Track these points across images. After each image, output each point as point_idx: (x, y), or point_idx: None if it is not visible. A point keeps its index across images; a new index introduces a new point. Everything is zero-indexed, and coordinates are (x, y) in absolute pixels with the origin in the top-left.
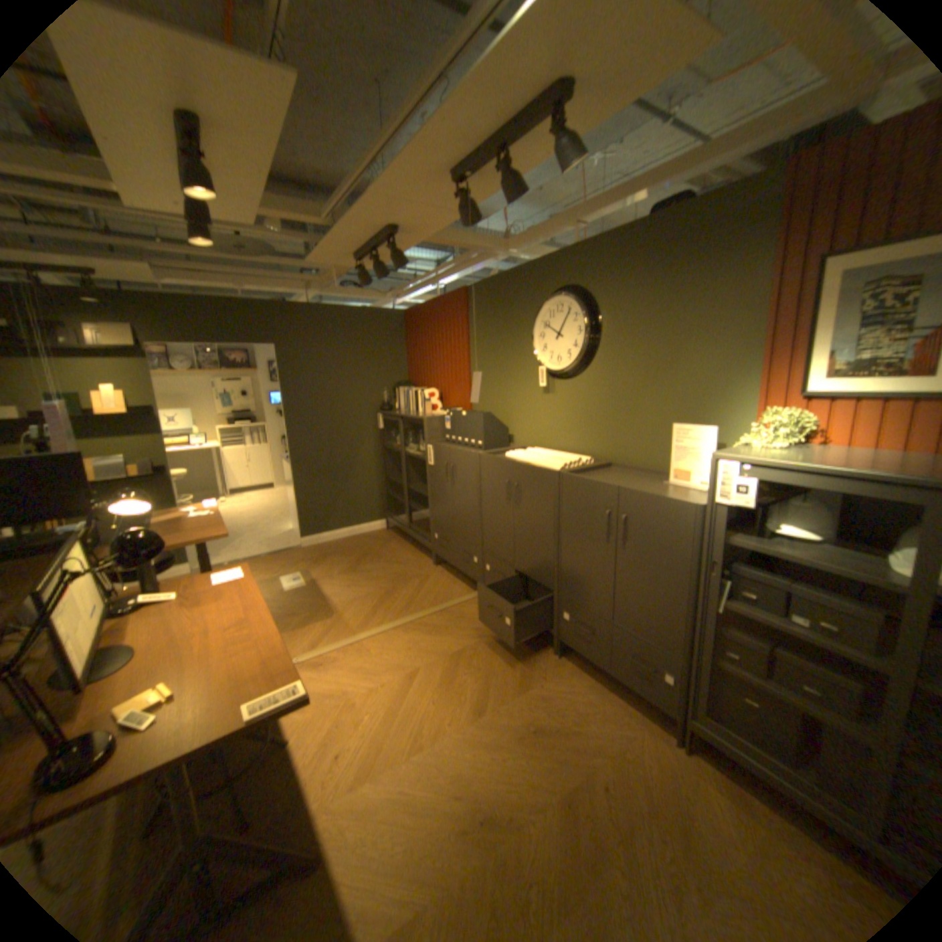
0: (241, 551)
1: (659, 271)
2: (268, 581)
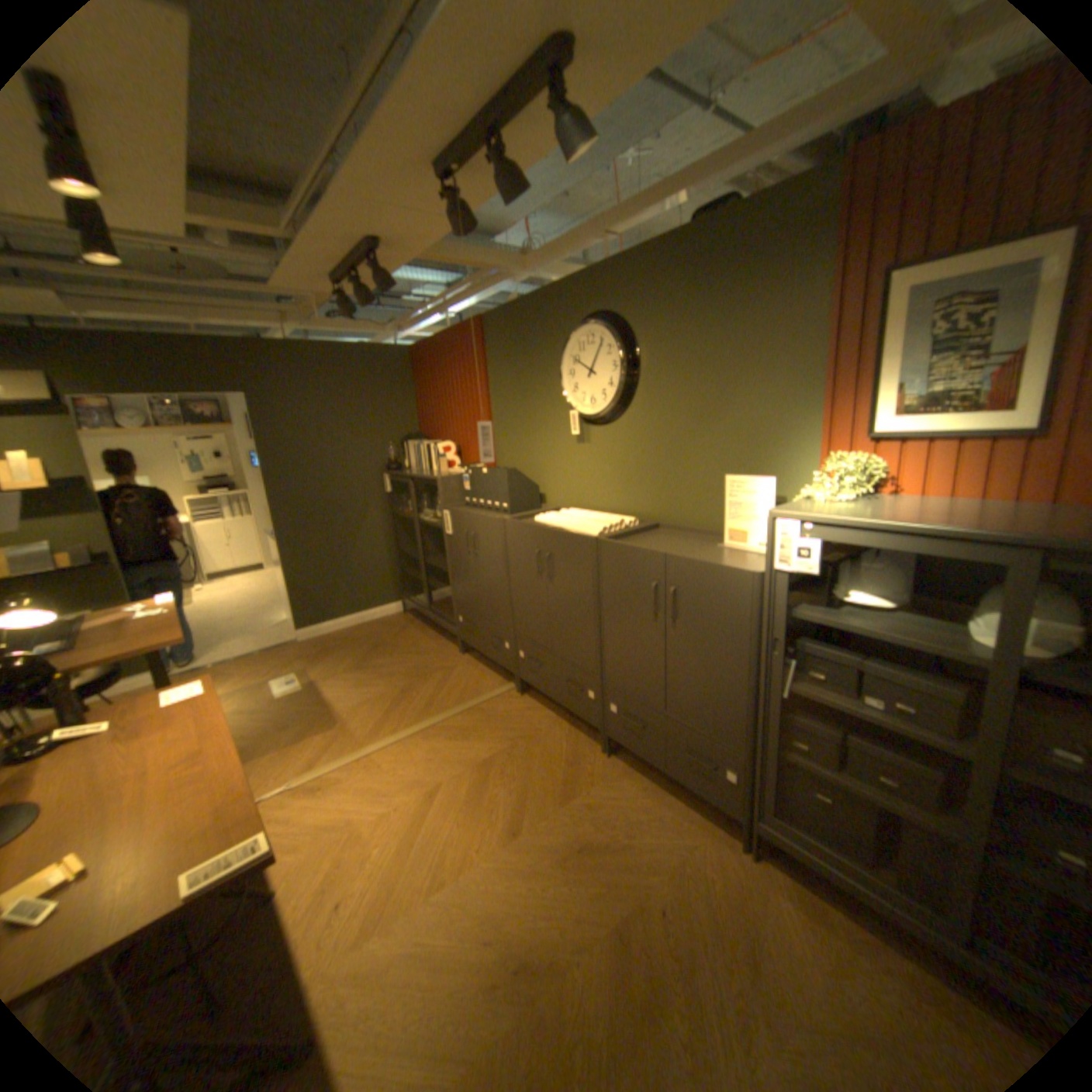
0: (220, 651)
1: (703, 292)
2: (253, 687)
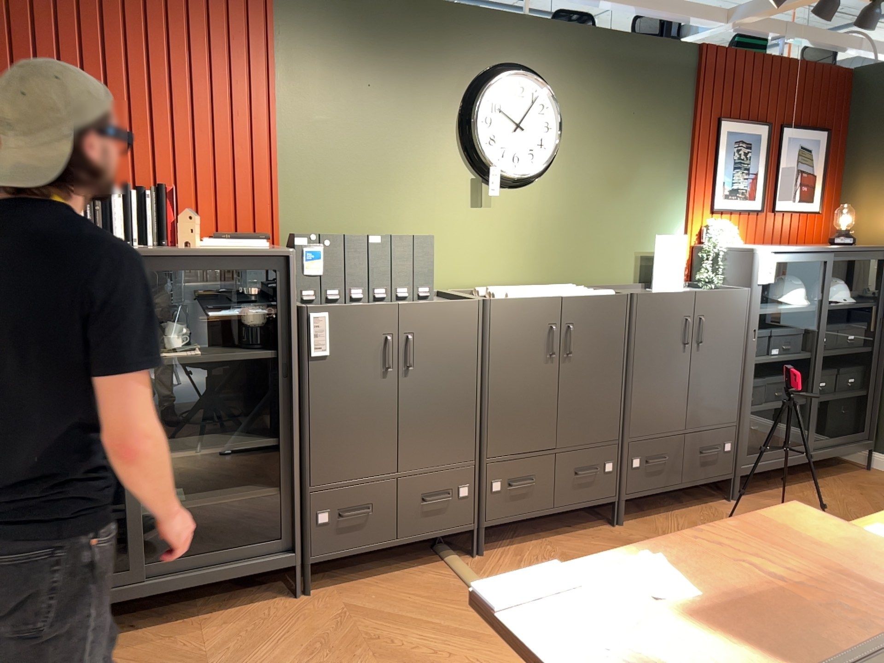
0: None
1: (620, 89)
2: None
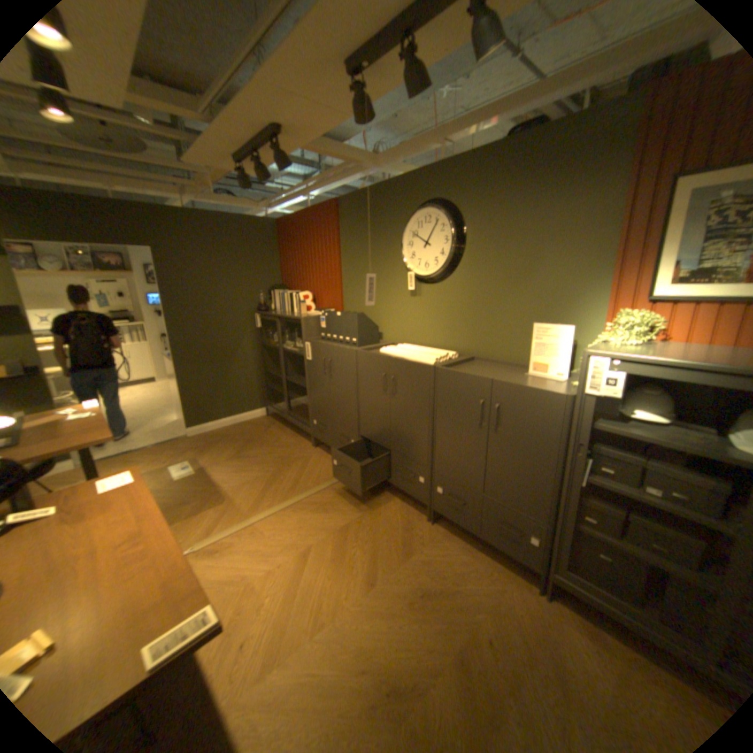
0: (126, 444)
1: (521, 187)
2: (155, 471)
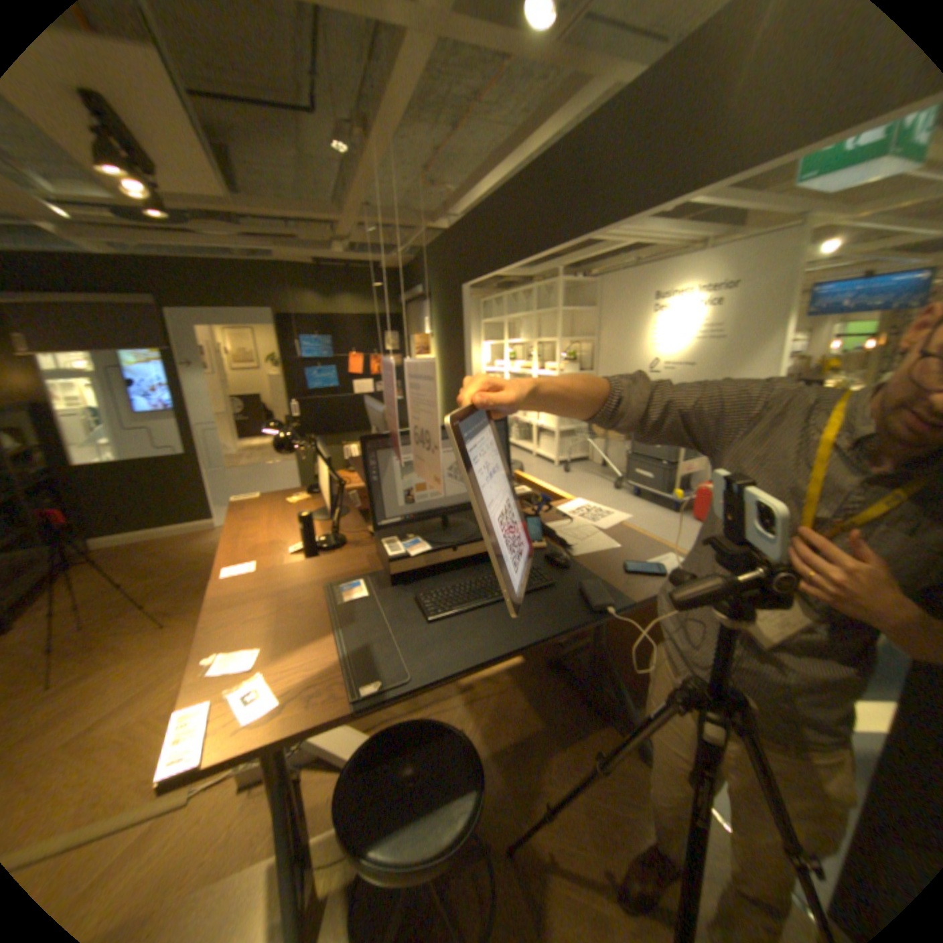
0: None
1: None
2: None
